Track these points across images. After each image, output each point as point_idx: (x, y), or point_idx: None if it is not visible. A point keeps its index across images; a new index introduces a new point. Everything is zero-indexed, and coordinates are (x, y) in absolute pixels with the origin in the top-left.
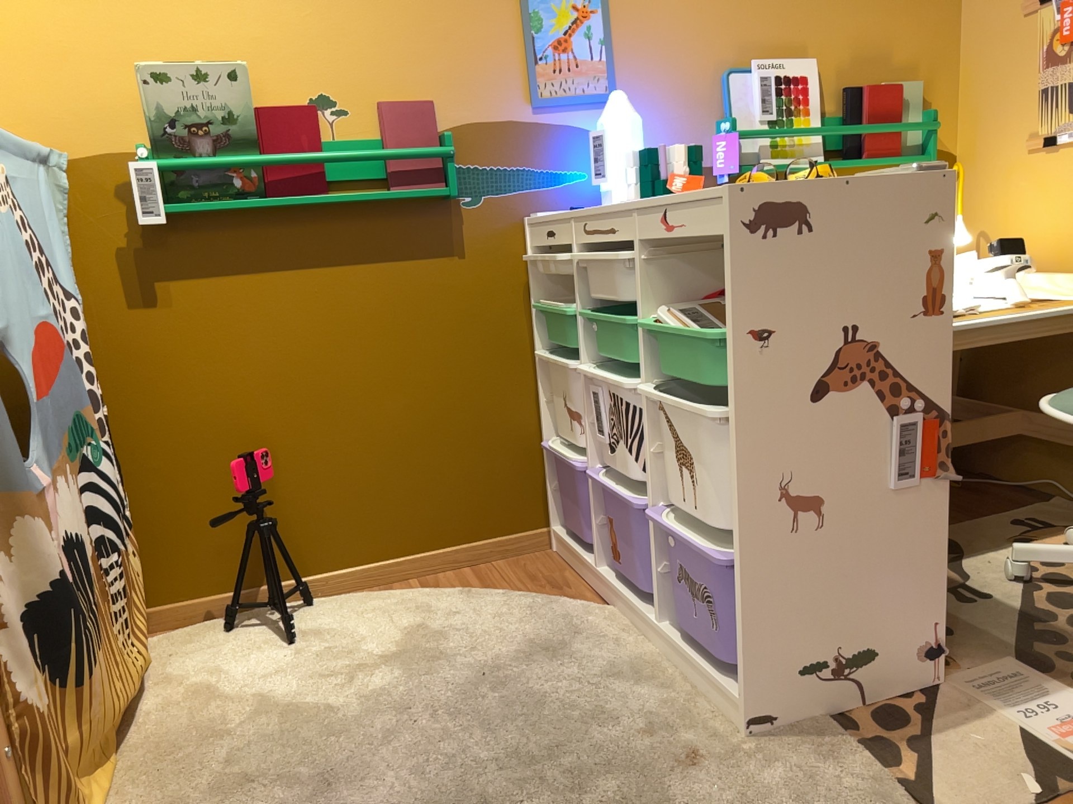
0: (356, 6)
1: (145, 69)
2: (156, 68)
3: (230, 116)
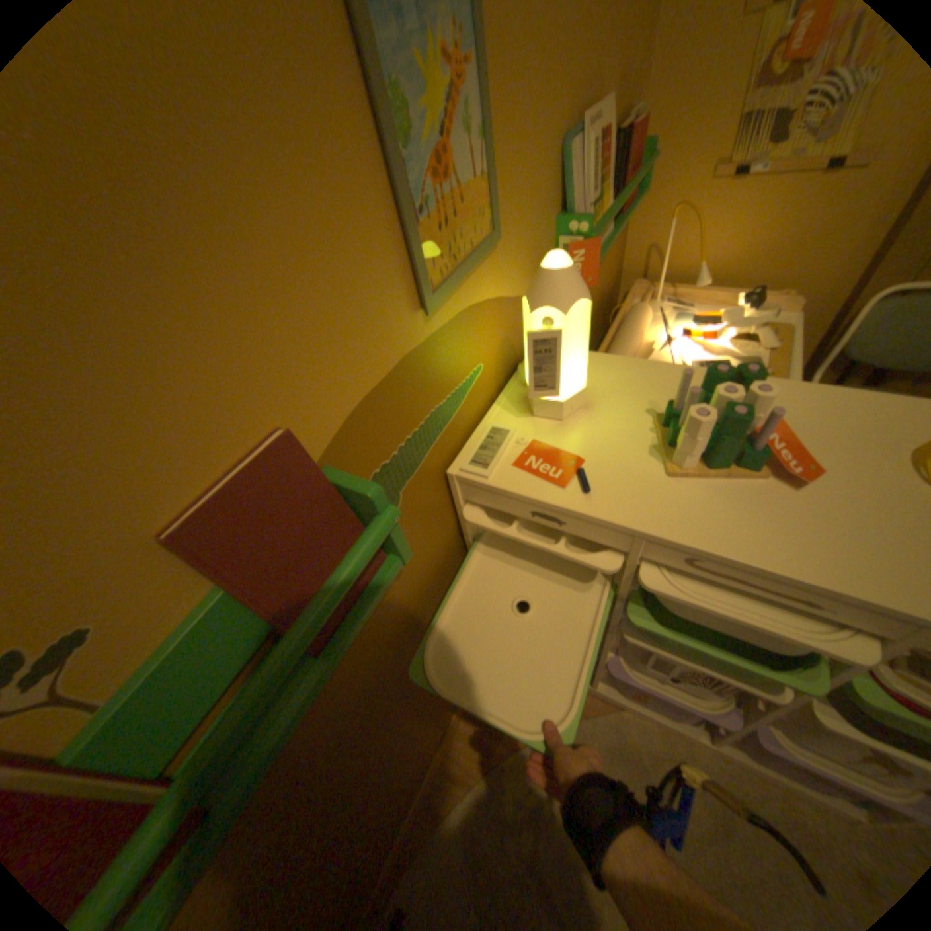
0: None
1: None
2: None
3: None
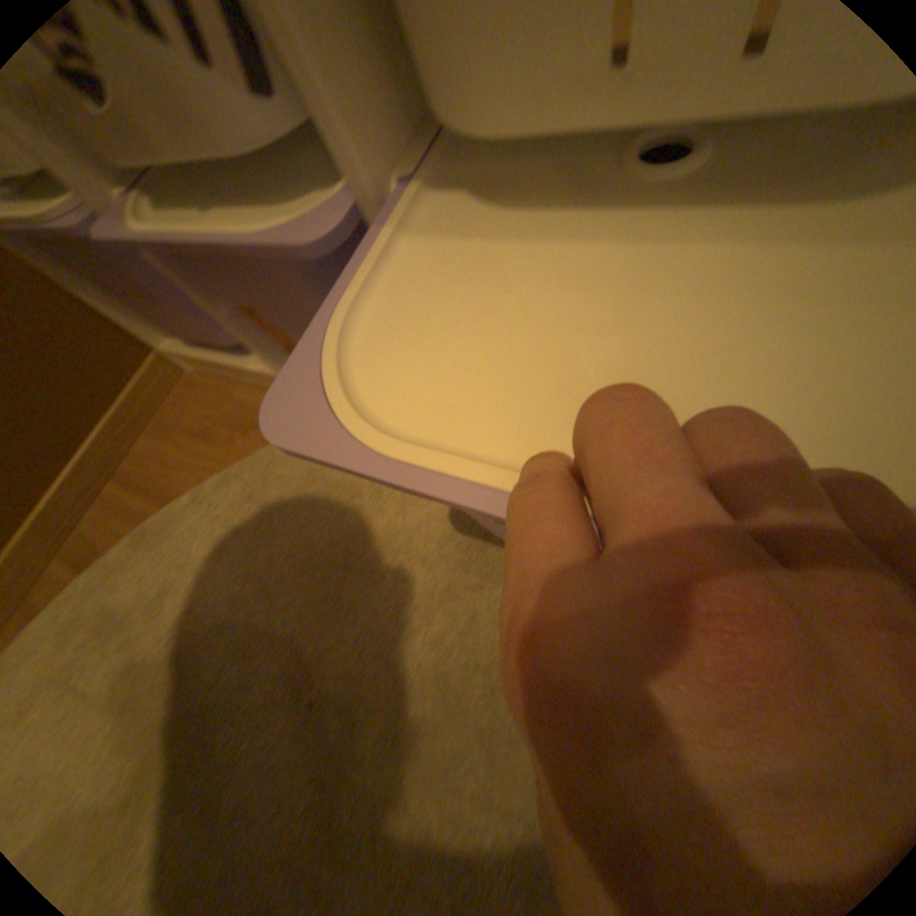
0: None
1: None
2: None
3: None
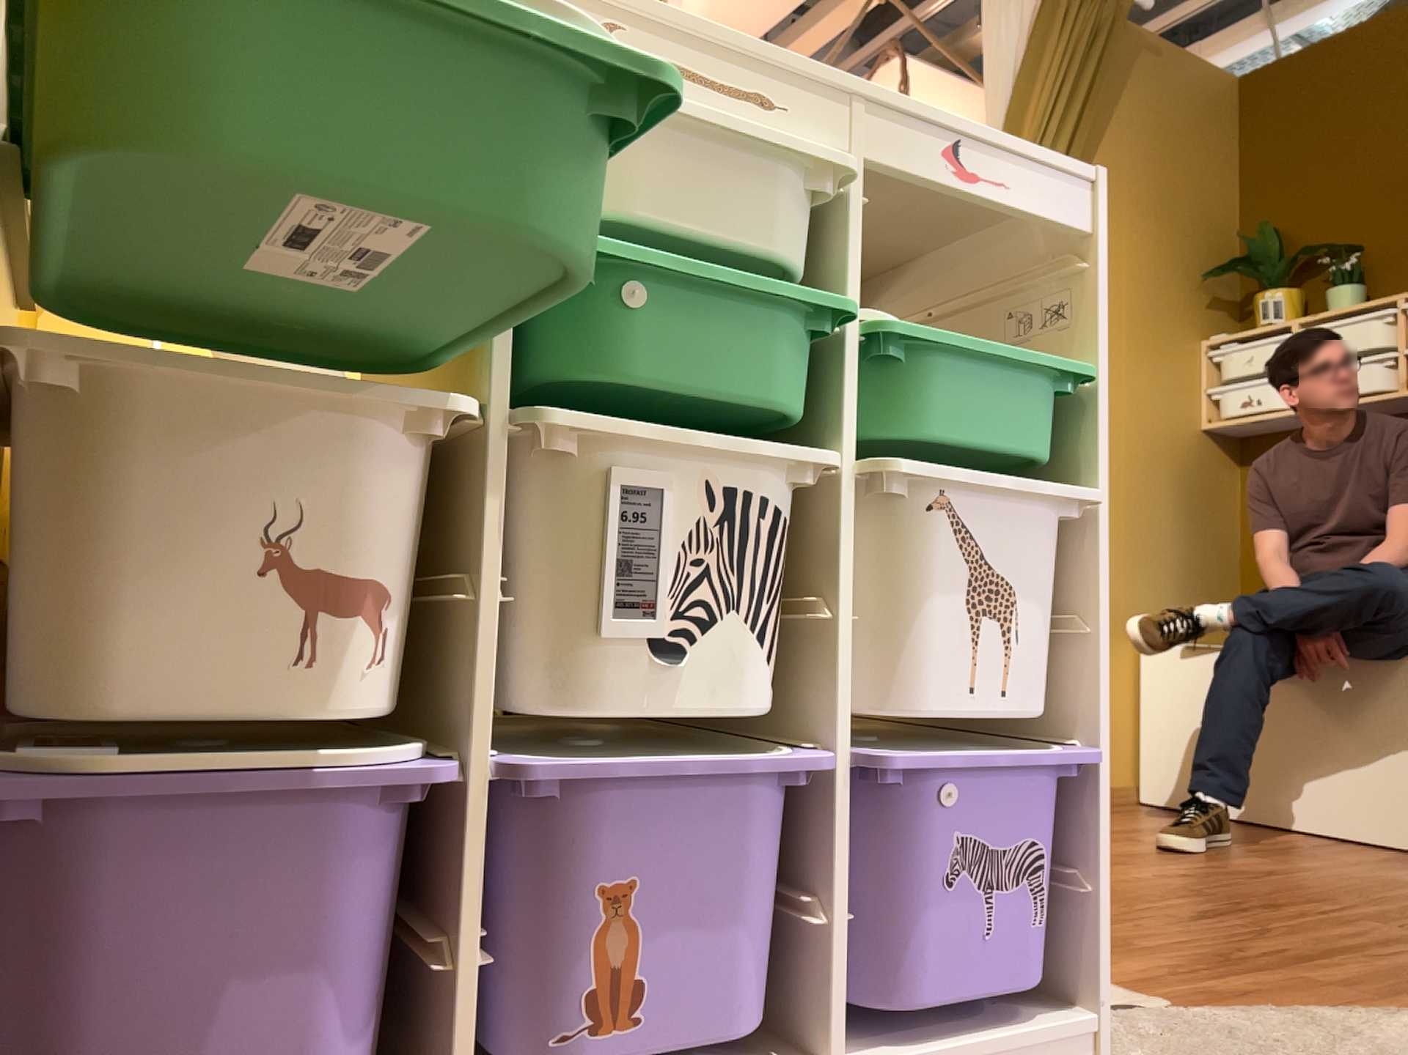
0: None
1: None
2: None
3: None
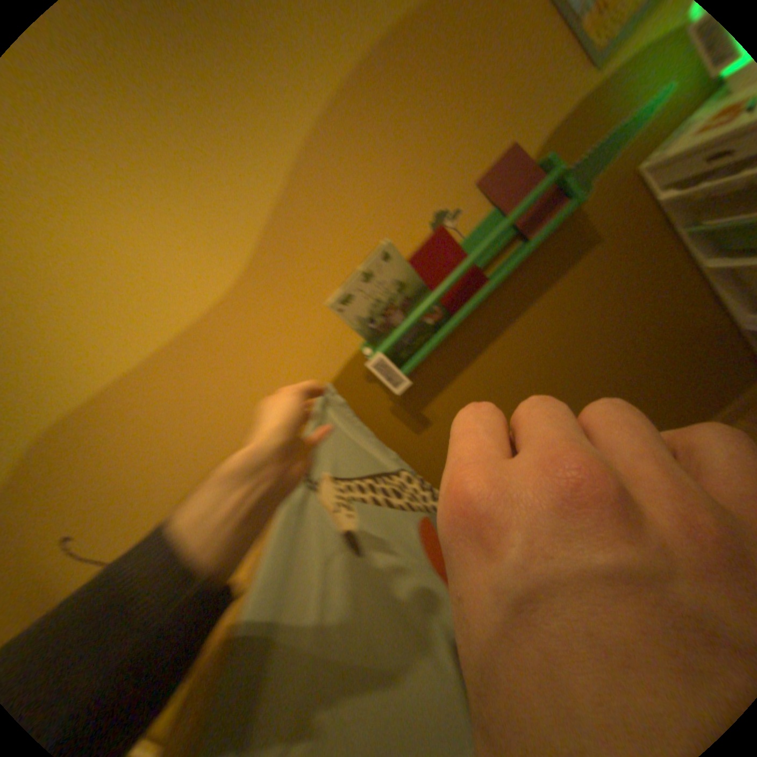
0: (411, 121)
1: (330, 302)
2: (335, 295)
3: (397, 285)
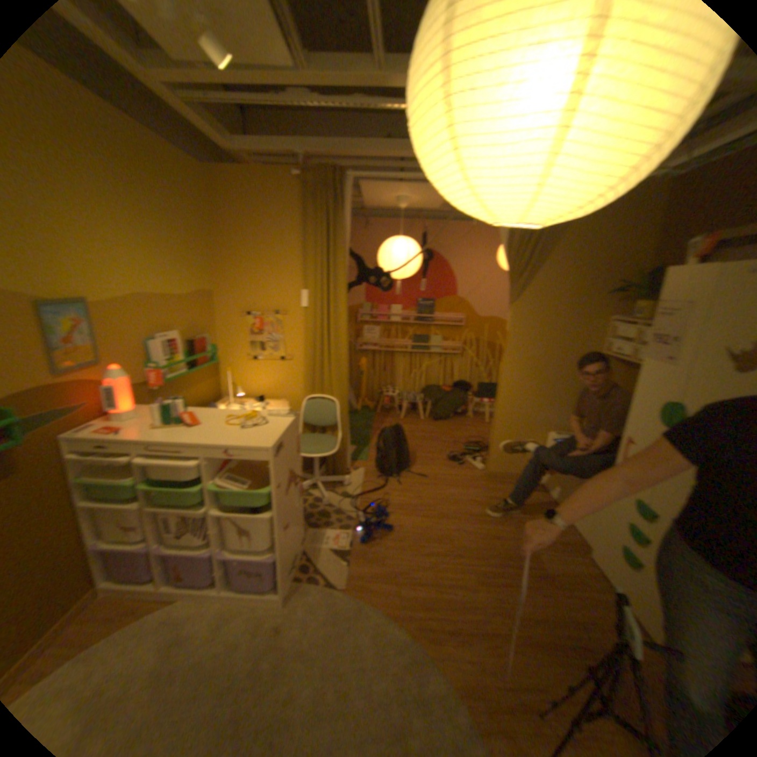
0: None
1: None
2: None
3: None
